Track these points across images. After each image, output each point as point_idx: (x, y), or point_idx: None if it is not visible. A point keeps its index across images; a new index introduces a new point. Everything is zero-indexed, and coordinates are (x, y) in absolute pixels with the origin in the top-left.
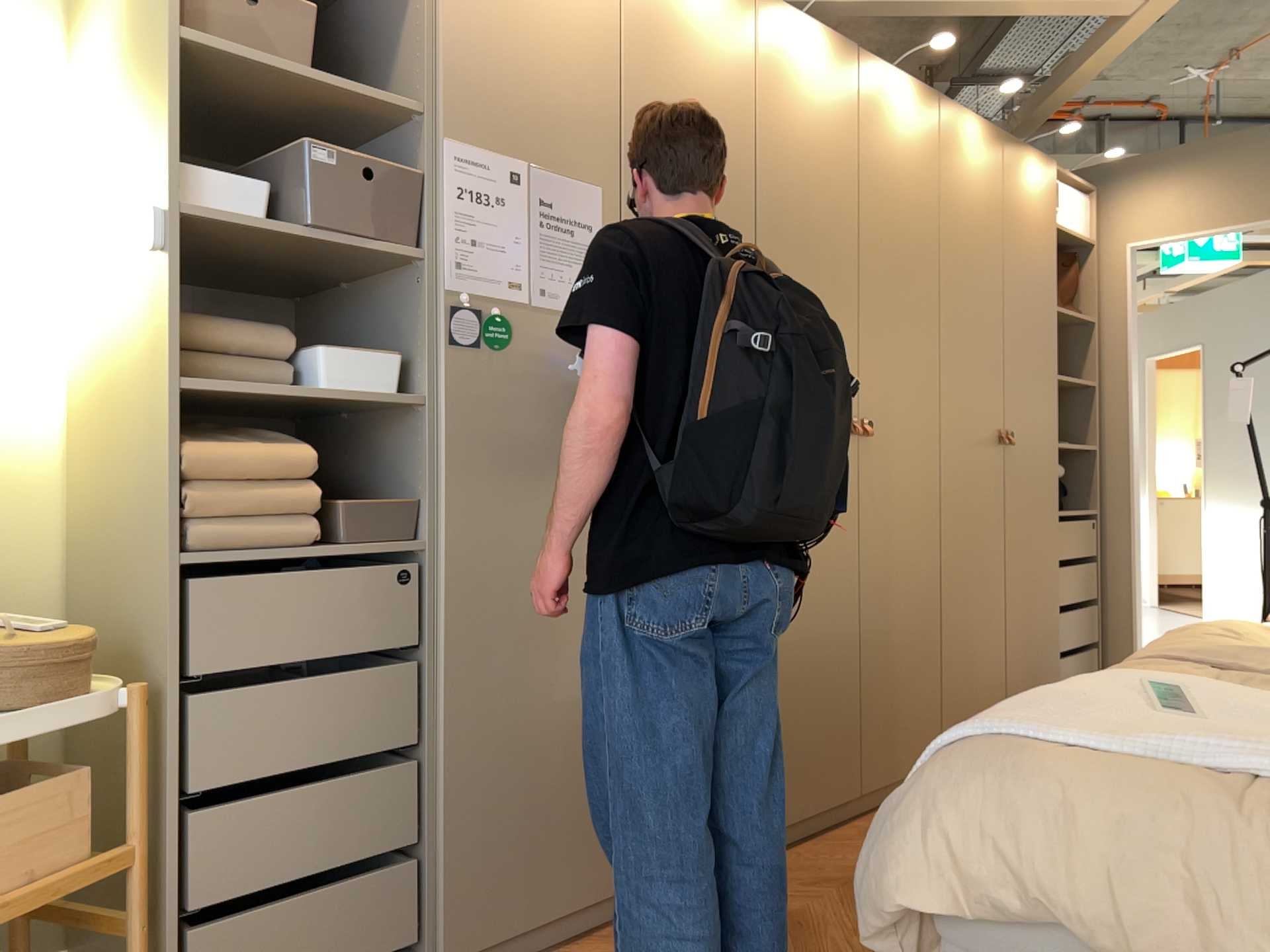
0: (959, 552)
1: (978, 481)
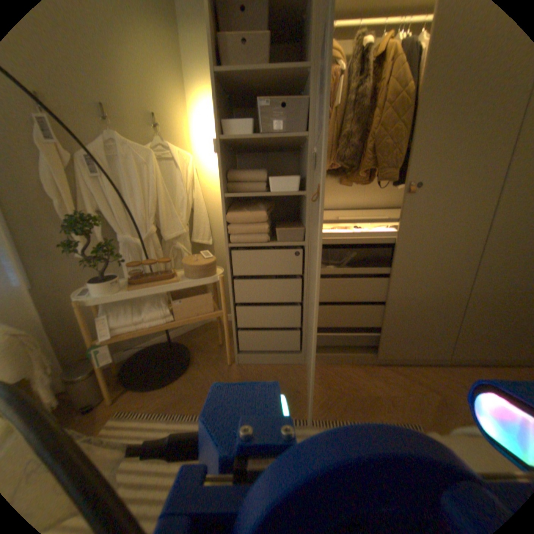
0: None
1: None
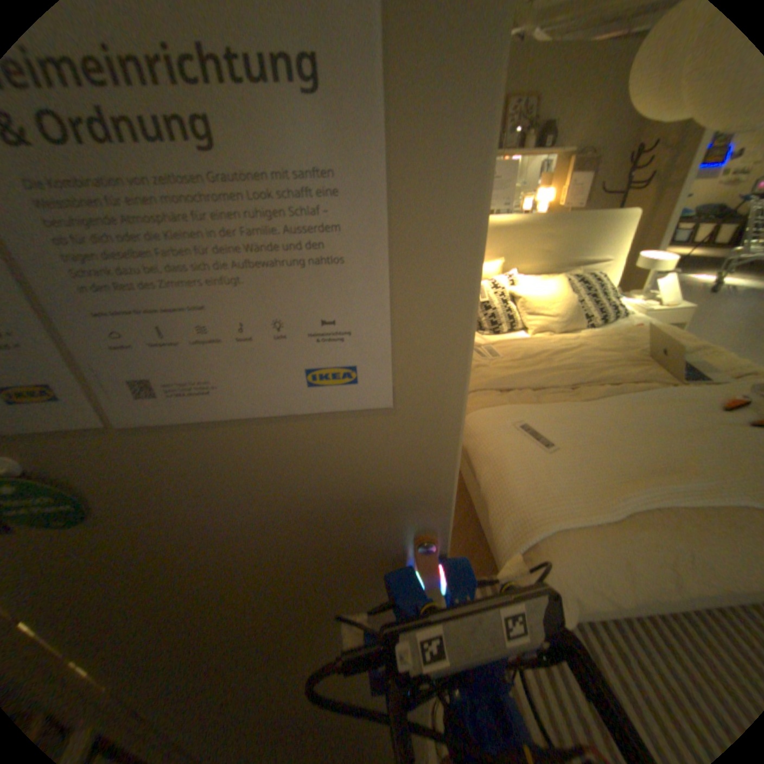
0: None
1: None
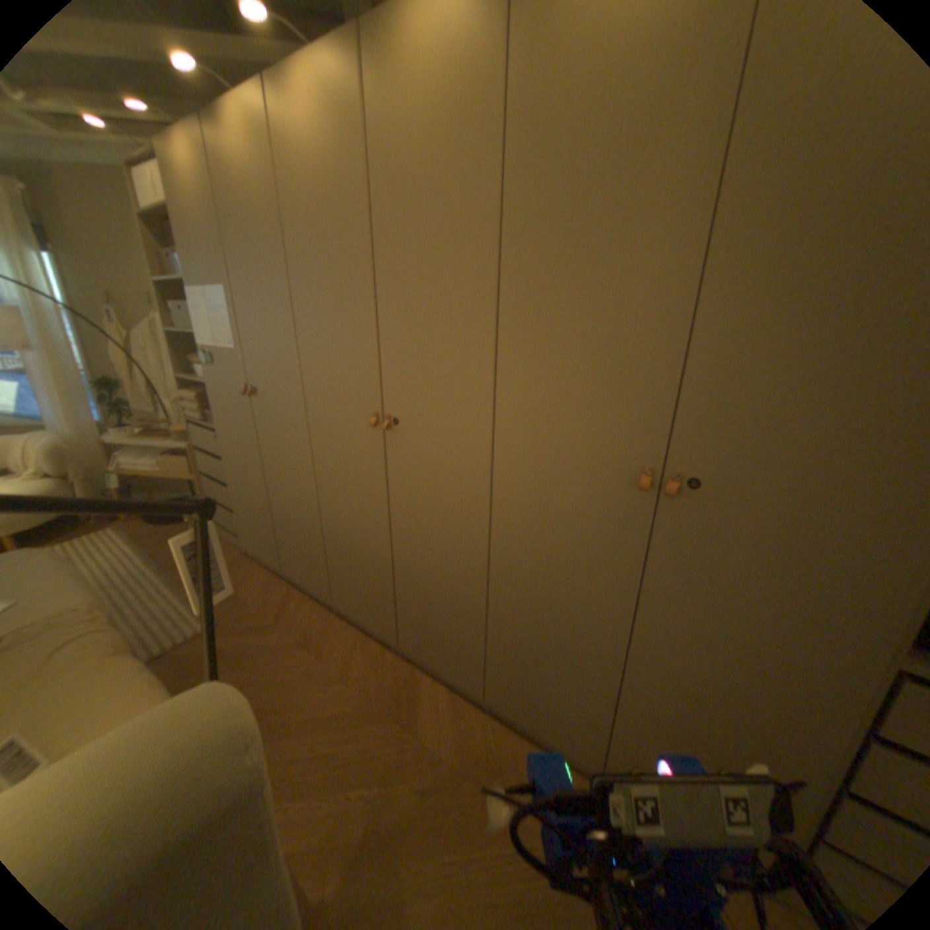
0: (517, 573)
1: (567, 519)
